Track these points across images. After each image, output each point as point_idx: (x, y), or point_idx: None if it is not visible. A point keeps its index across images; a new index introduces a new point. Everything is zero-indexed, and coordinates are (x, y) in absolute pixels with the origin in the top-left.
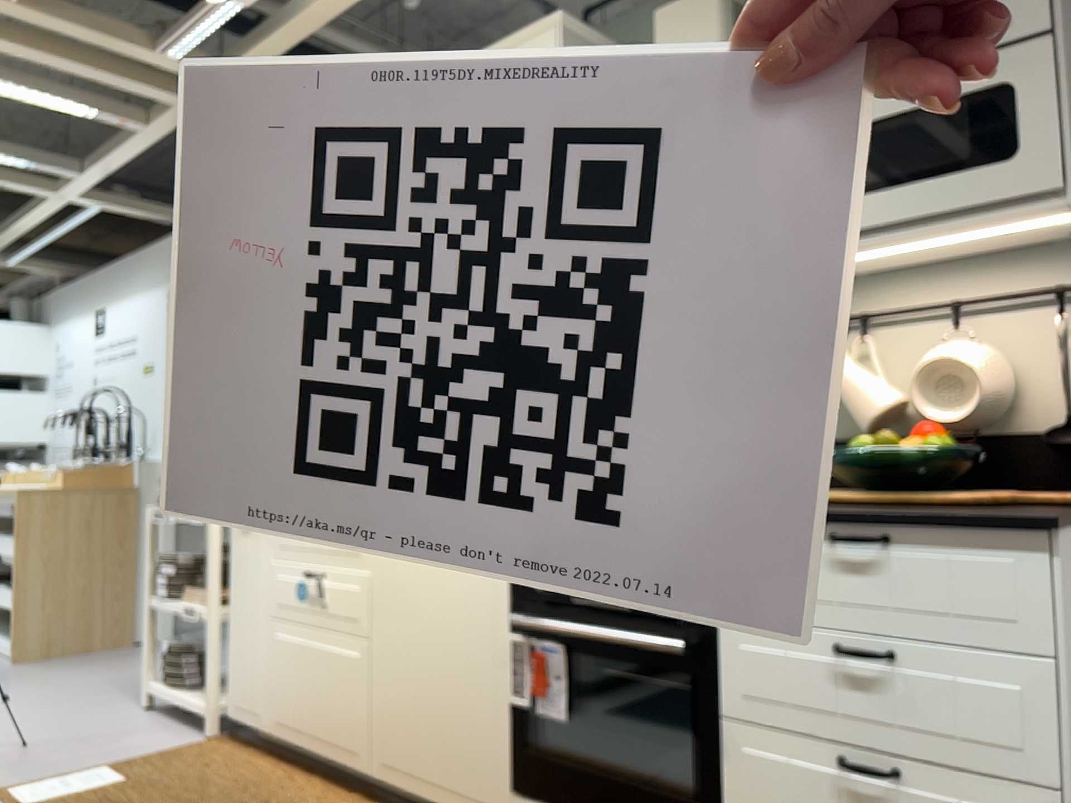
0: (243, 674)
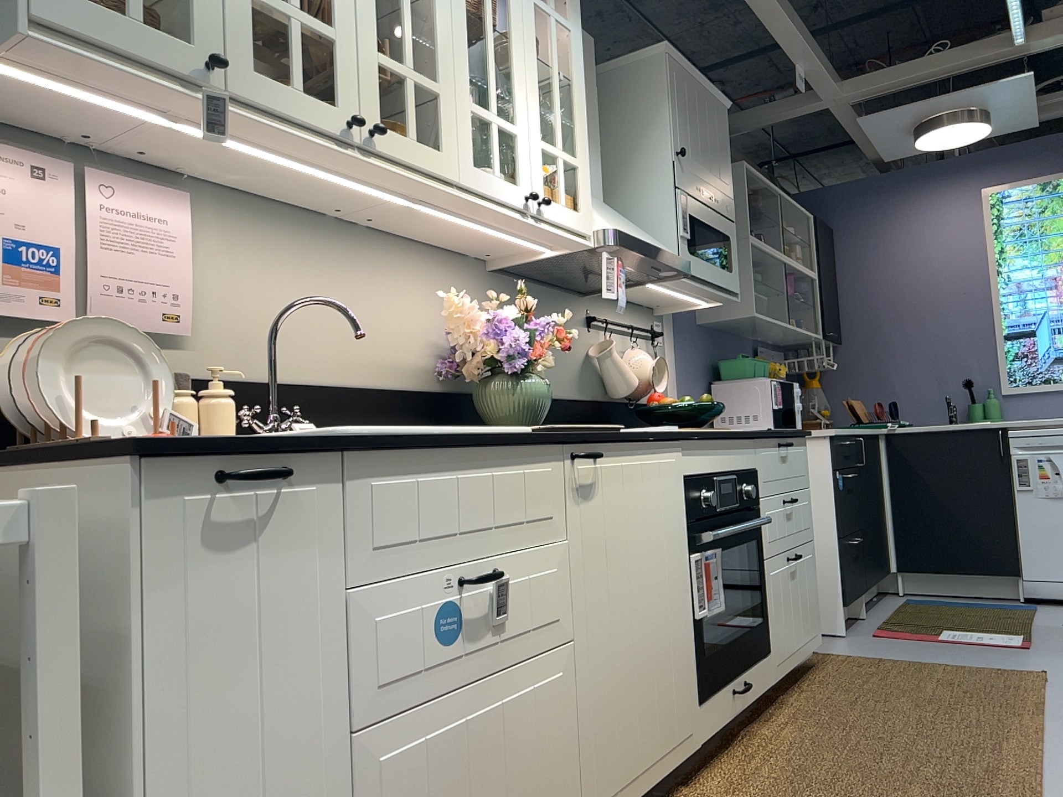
0: None
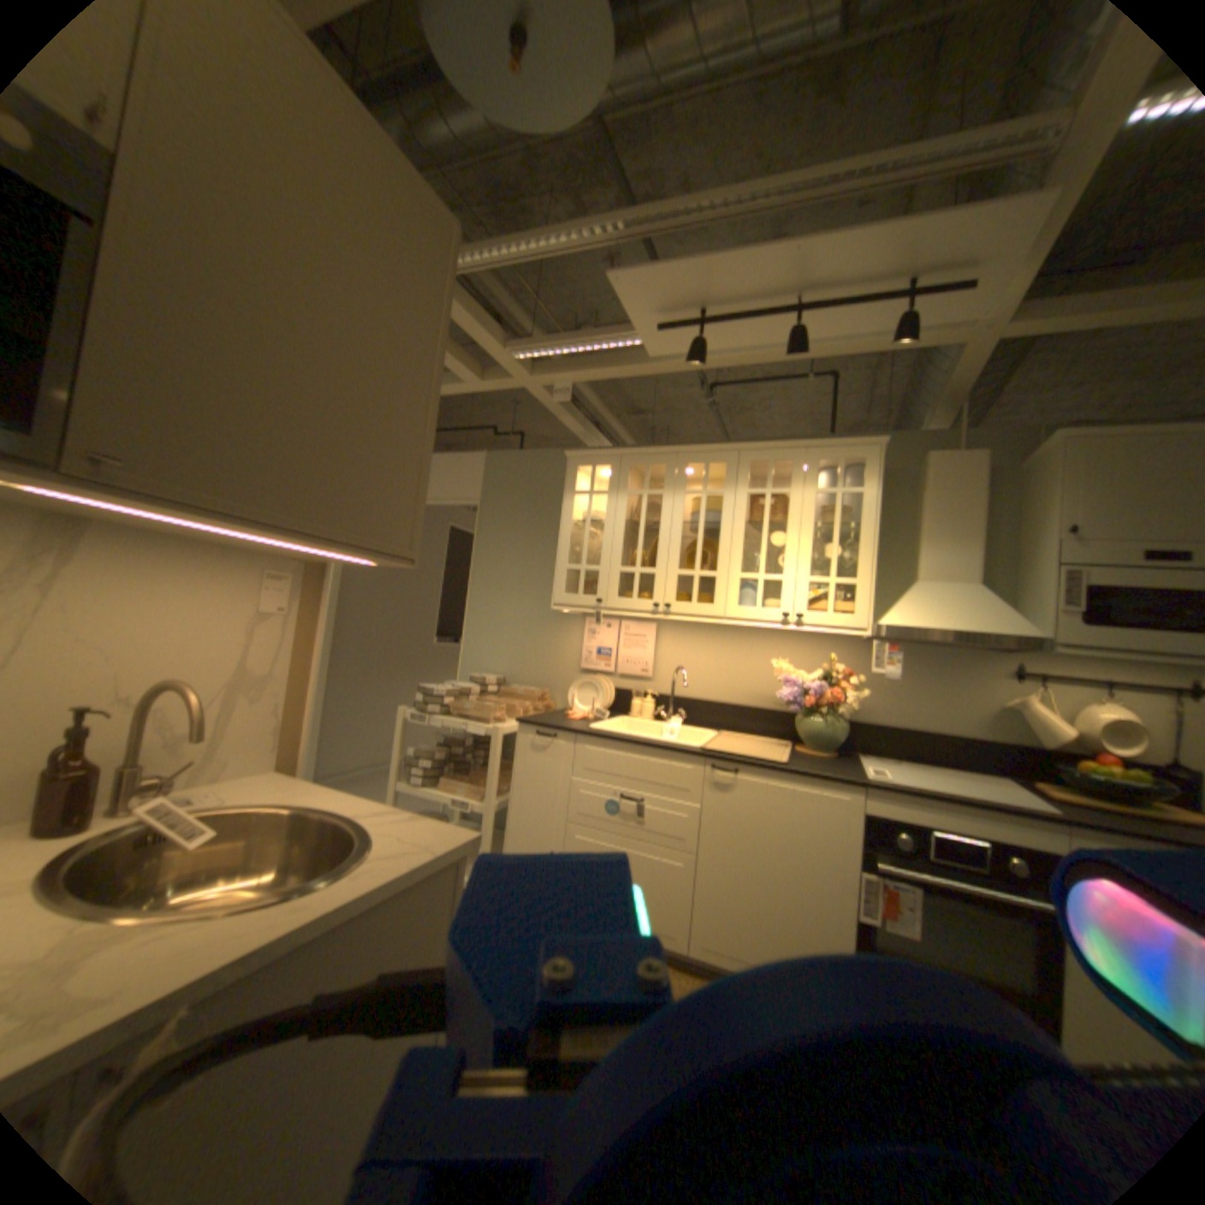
0: None
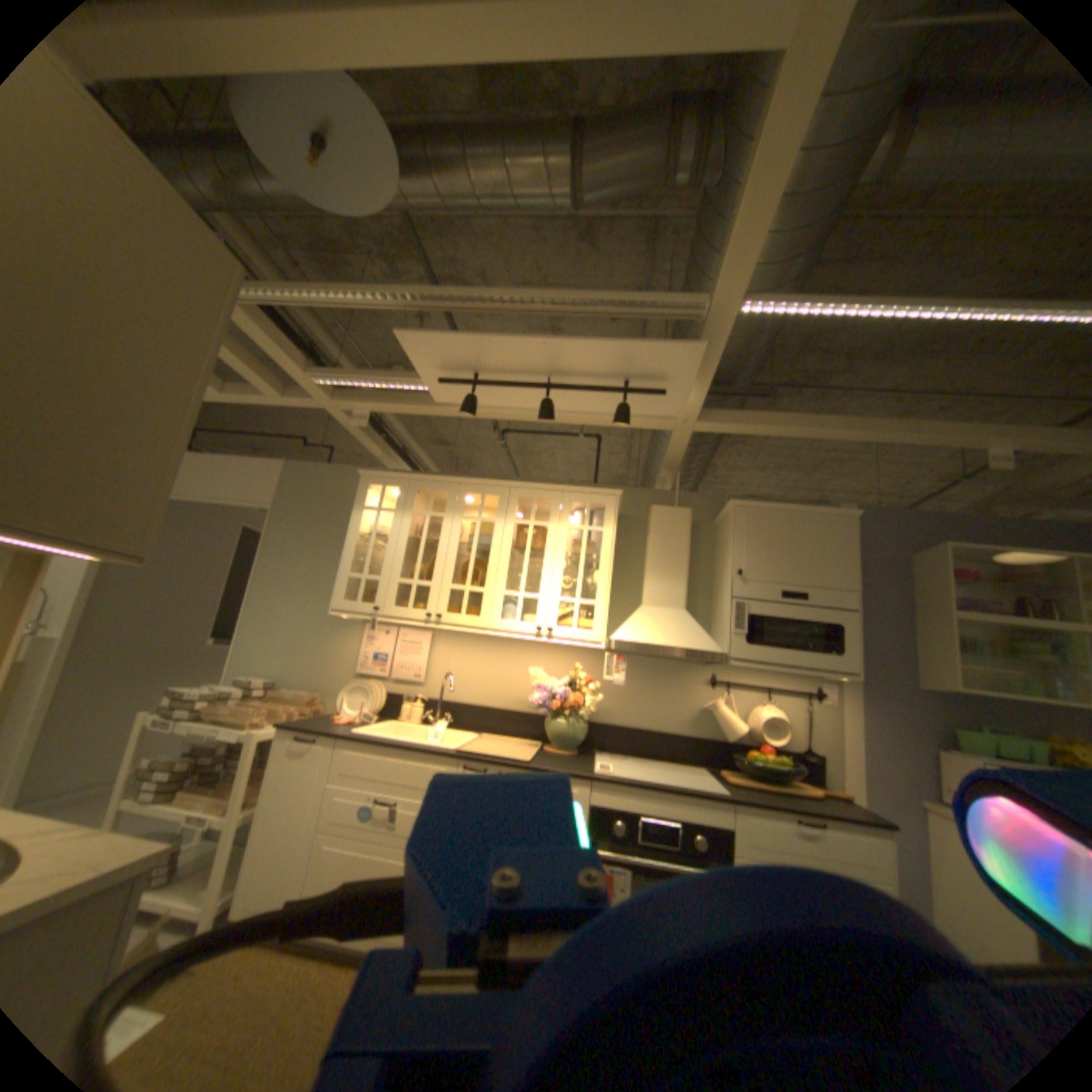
0: (265, 882)
